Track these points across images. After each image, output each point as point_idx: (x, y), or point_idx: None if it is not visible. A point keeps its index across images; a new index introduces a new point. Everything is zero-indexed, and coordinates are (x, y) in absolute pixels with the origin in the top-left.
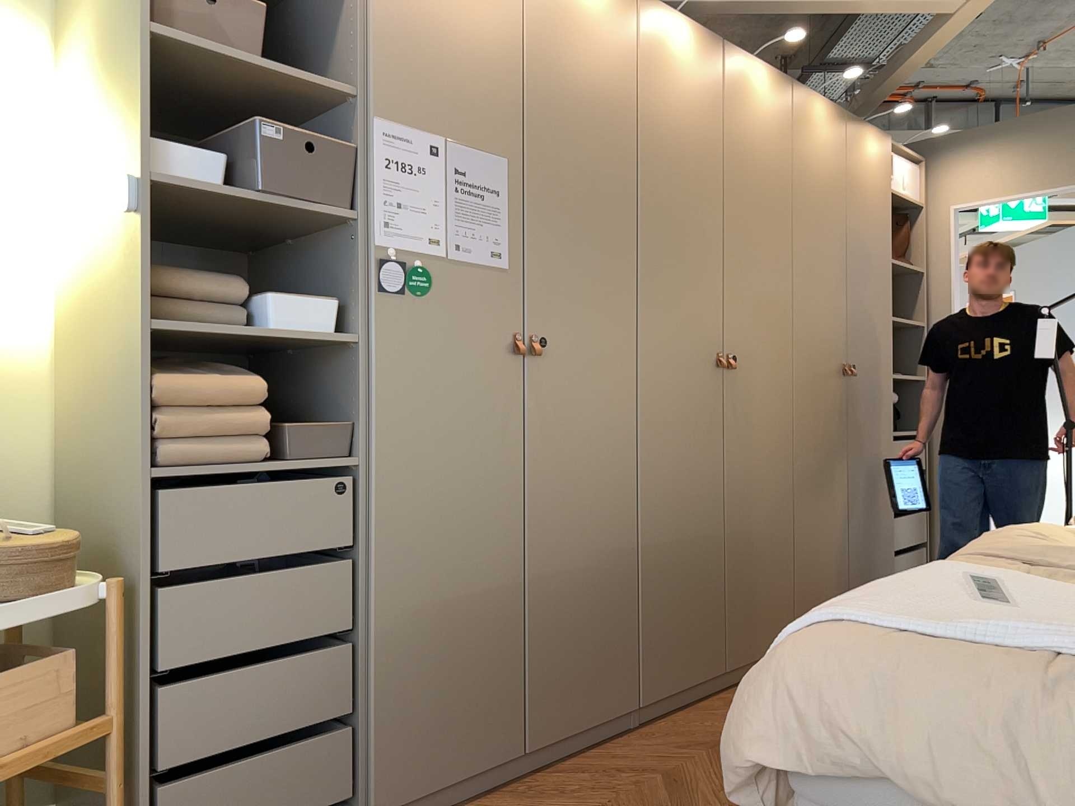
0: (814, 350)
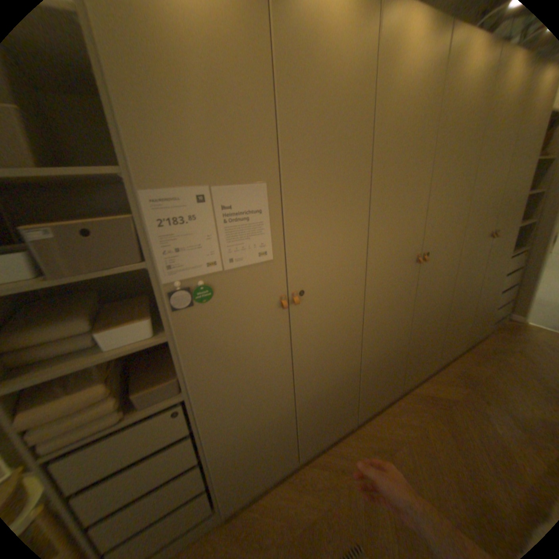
0: (482, 228)
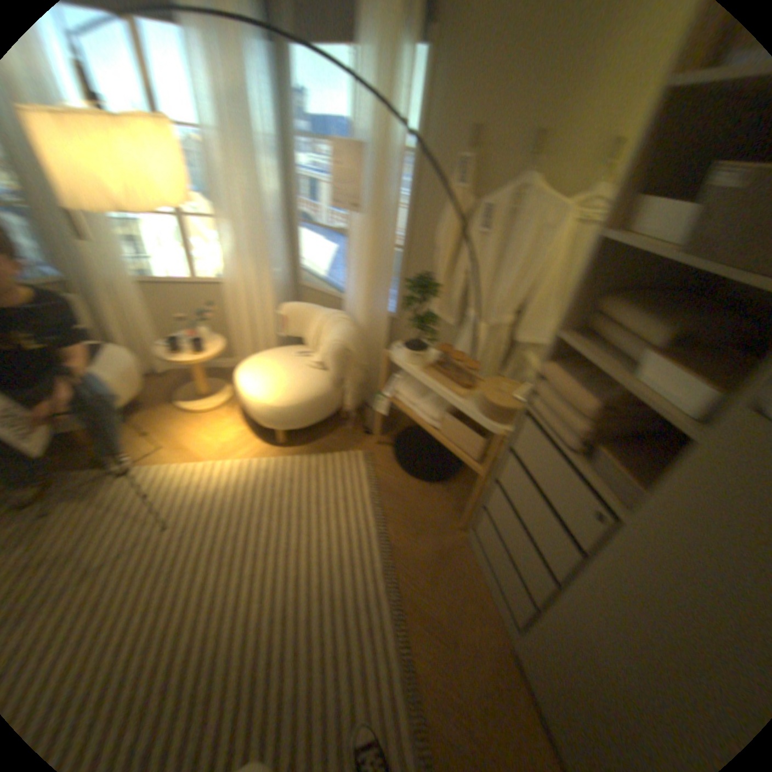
0: None
